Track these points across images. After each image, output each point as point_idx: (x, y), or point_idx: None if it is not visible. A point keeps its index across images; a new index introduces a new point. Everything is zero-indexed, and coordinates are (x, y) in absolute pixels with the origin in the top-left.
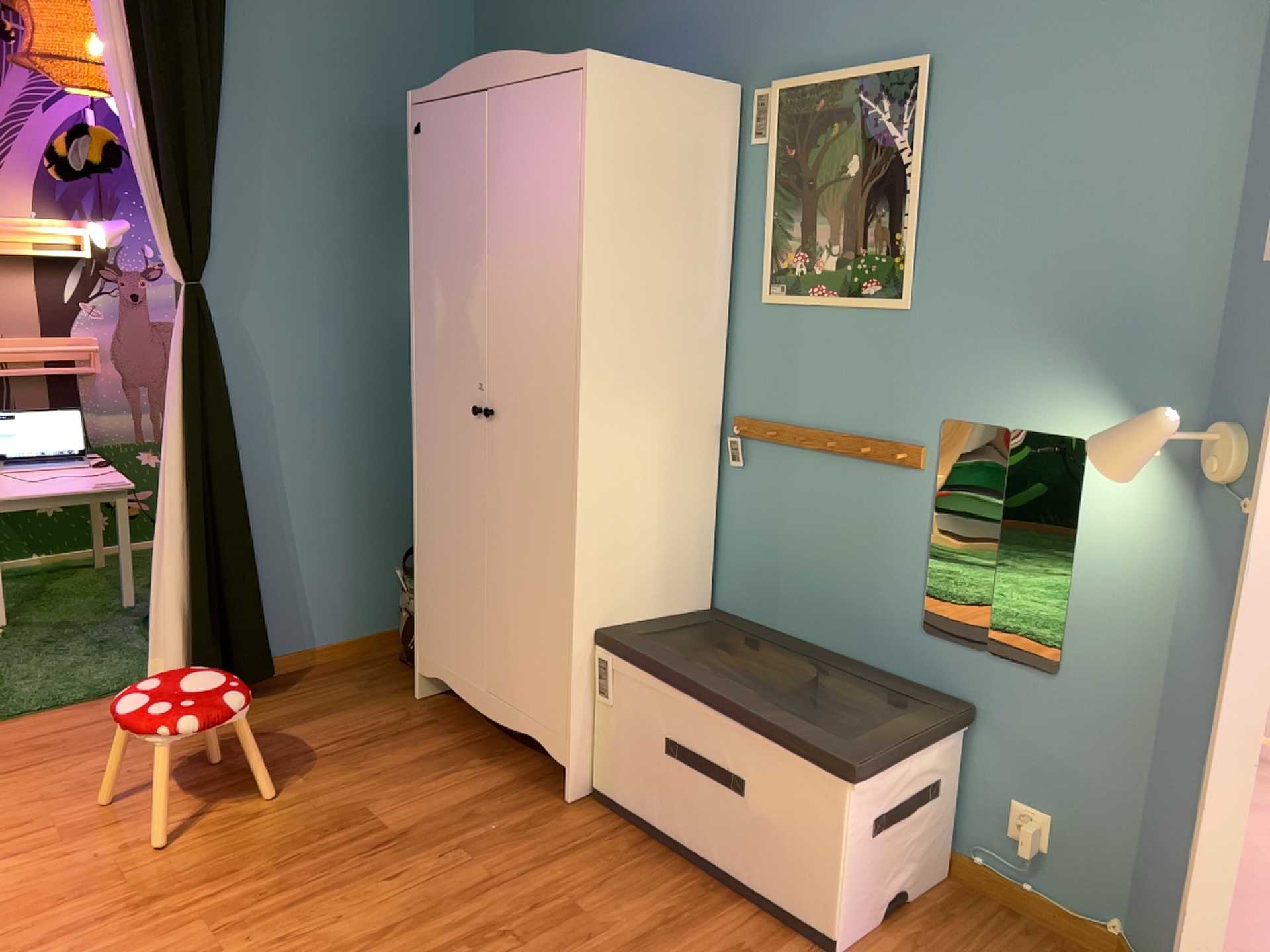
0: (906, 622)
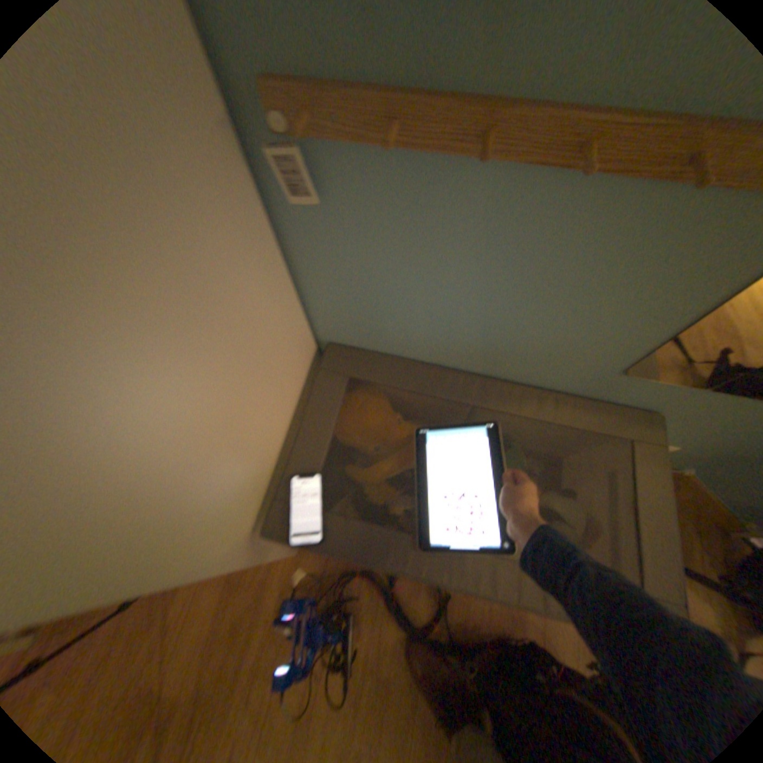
0: (602, 368)
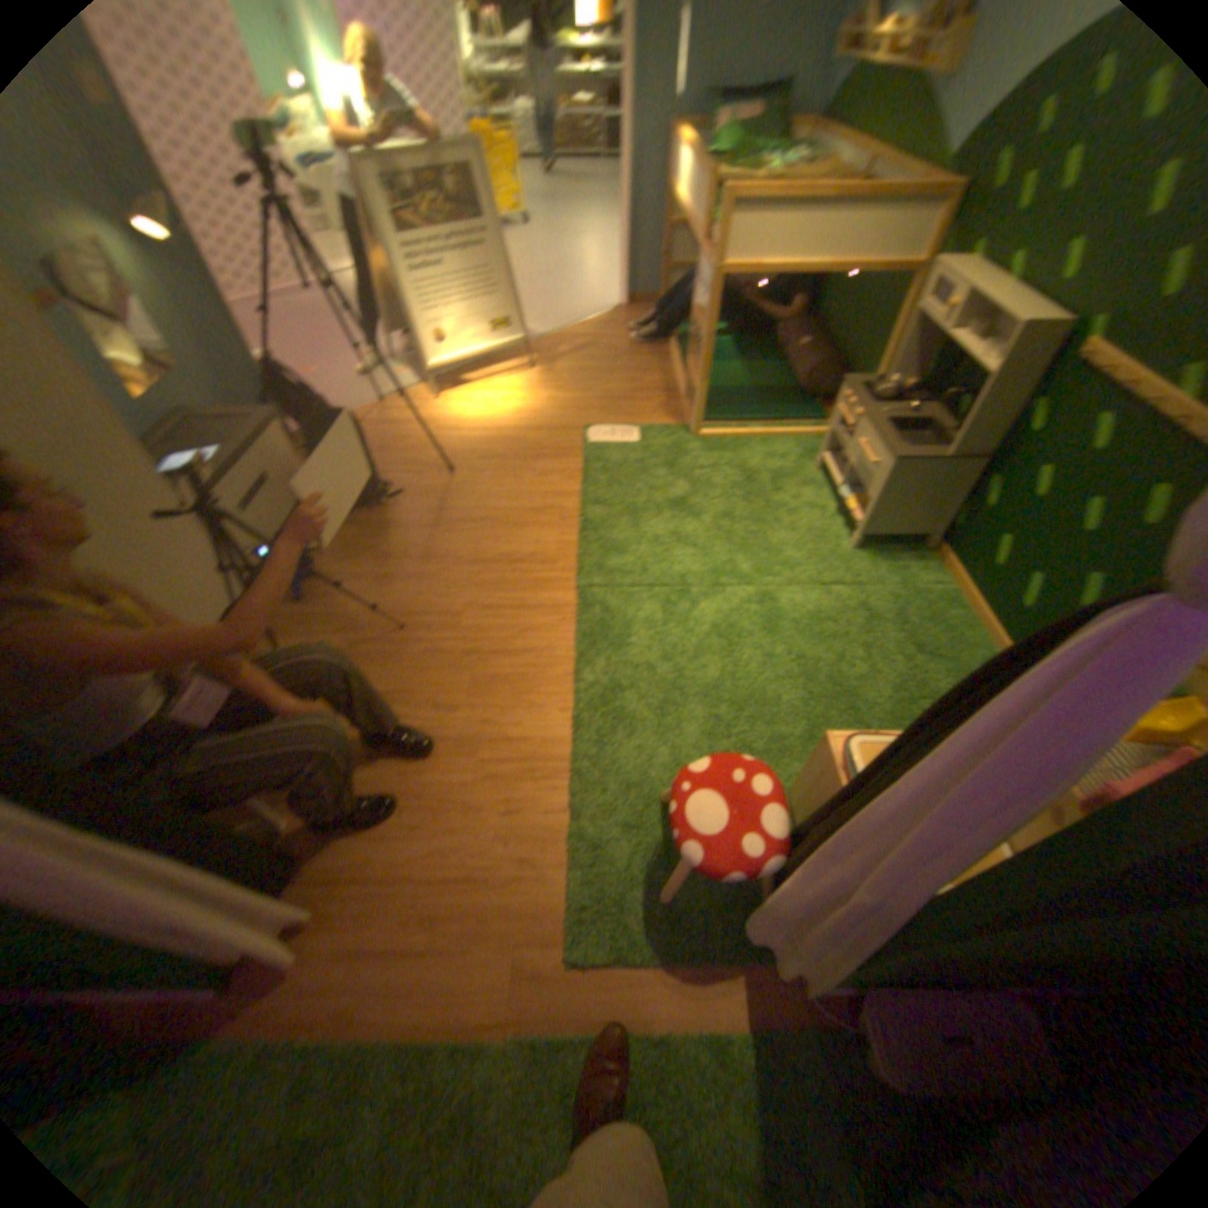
0: (124, 405)
